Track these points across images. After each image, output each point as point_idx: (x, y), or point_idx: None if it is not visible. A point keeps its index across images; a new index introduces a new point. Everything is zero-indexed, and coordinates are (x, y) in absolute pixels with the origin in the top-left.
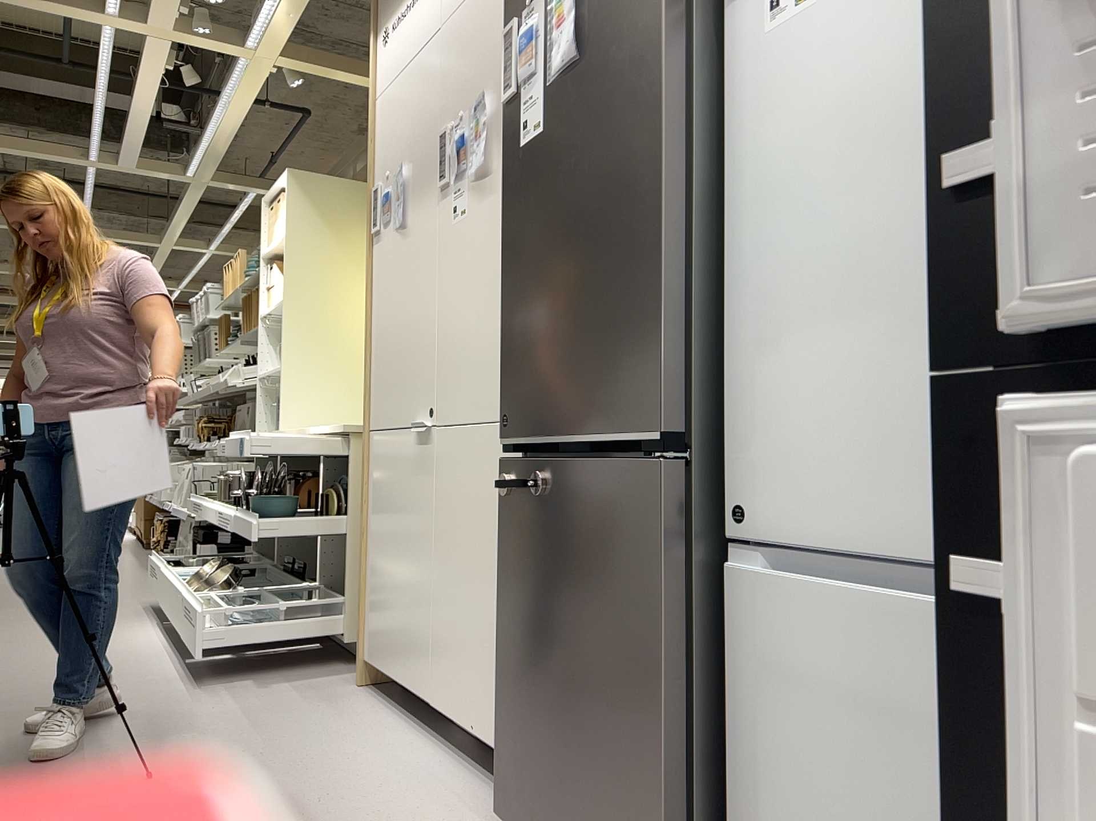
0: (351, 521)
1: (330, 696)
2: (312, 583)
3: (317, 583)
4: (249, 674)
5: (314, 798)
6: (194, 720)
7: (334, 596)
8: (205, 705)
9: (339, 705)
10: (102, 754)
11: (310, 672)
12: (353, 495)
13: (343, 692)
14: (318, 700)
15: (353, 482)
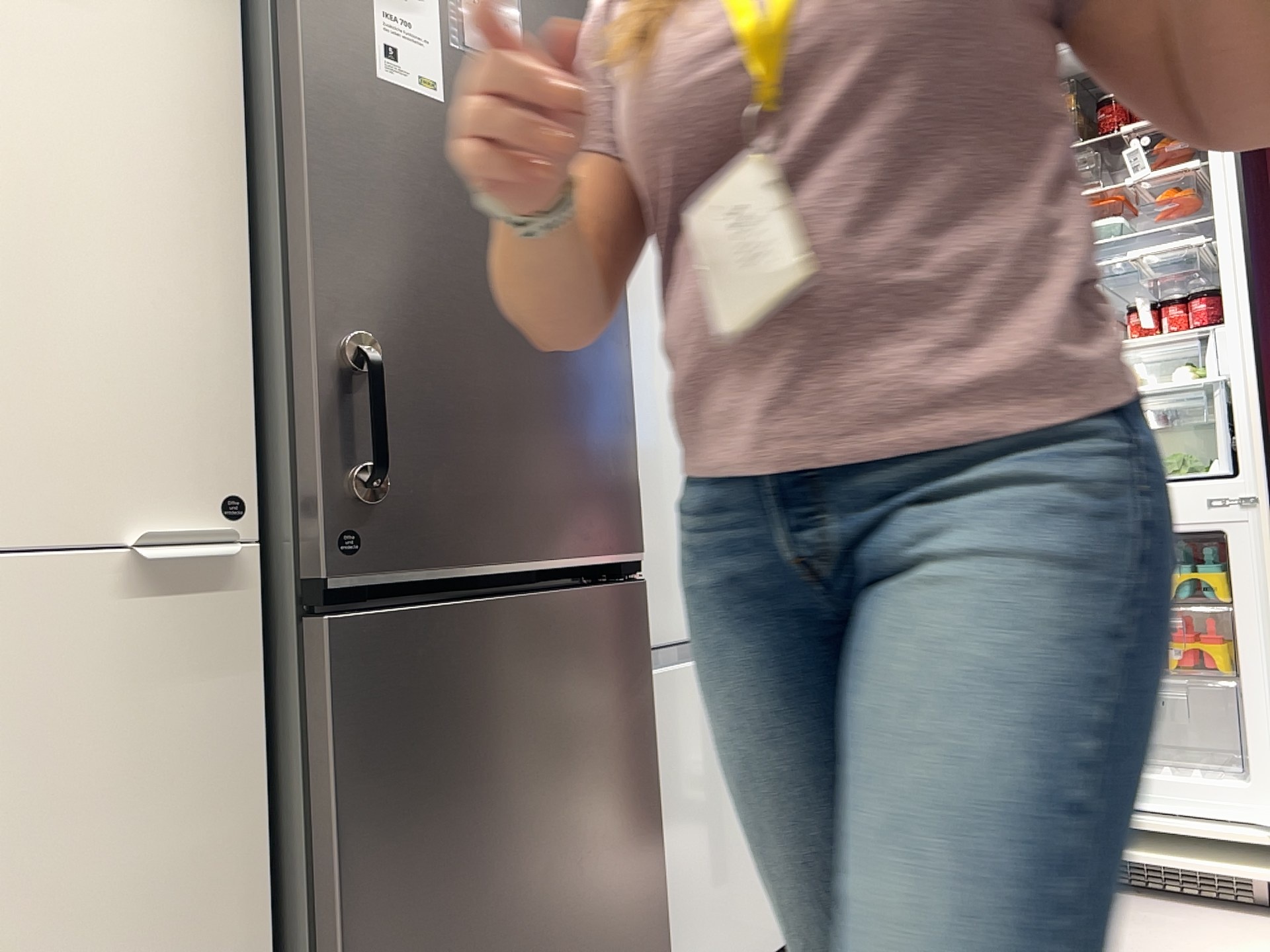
0: None
1: None
2: None
3: None
4: None
5: None
6: None
7: None
8: None
9: None
10: None
11: None
12: None
13: None
14: None
15: None
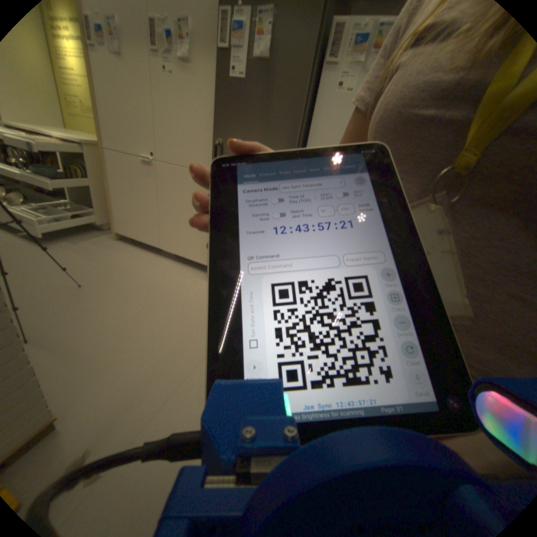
0: (90, 180)
1: (108, 245)
2: (62, 200)
3: (65, 200)
4: (60, 239)
5: (146, 281)
6: (62, 261)
7: (83, 207)
8: (59, 255)
9: (115, 249)
10: (40, 280)
11: (86, 236)
12: (89, 170)
13: (110, 243)
14: (105, 247)
15: (88, 164)
